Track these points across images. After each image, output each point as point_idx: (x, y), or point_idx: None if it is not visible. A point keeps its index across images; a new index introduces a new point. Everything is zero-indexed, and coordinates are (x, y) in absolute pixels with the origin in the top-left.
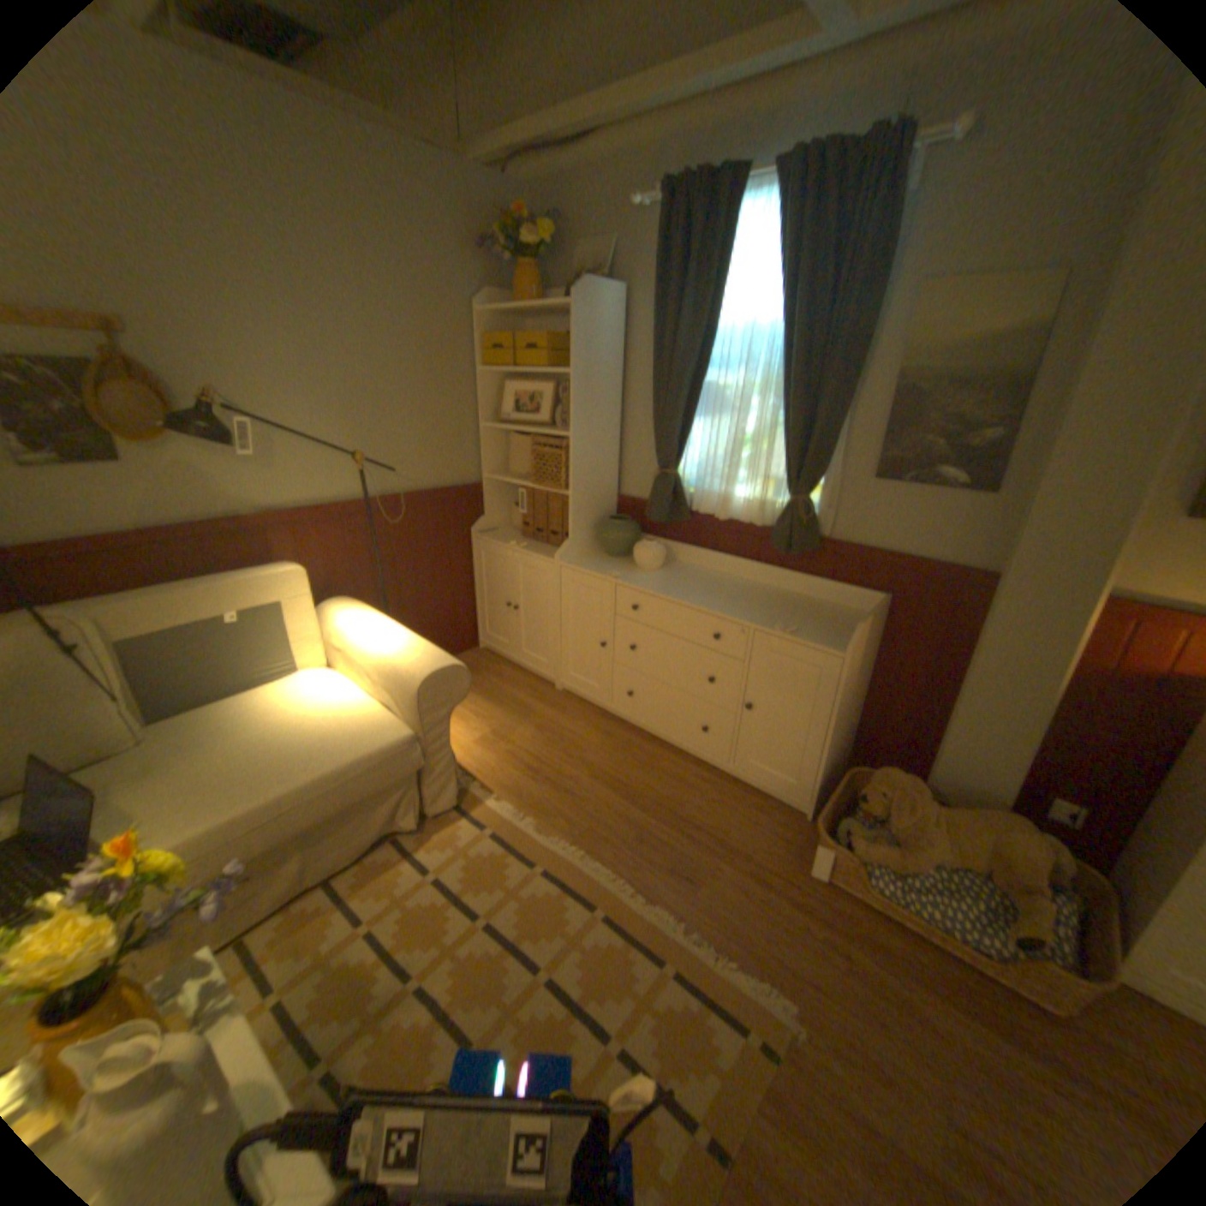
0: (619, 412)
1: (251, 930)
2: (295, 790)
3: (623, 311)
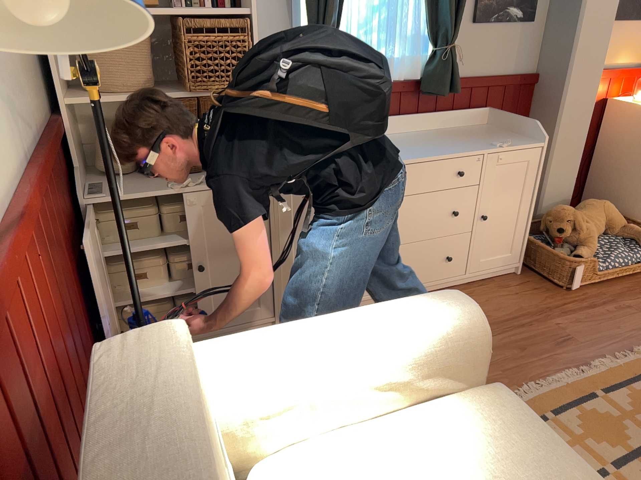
0: None
1: None
2: None
3: None
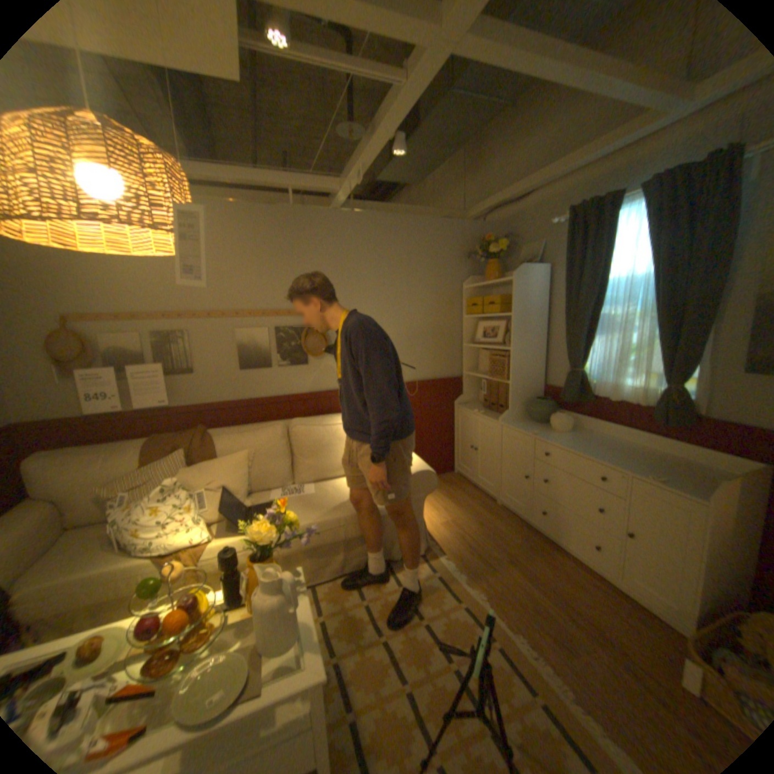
0: (544, 335)
1: (319, 586)
2: (346, 518)
3: (547, 278)
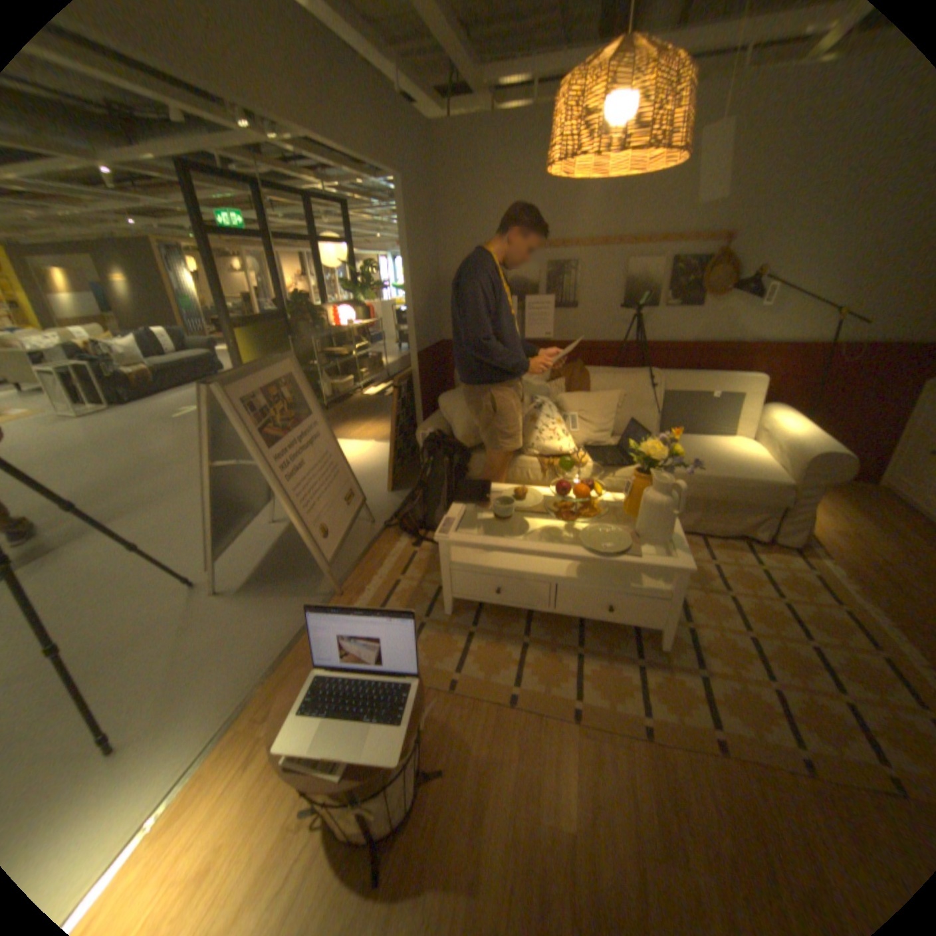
0: None
1: None
2: (717, 477)
3: None
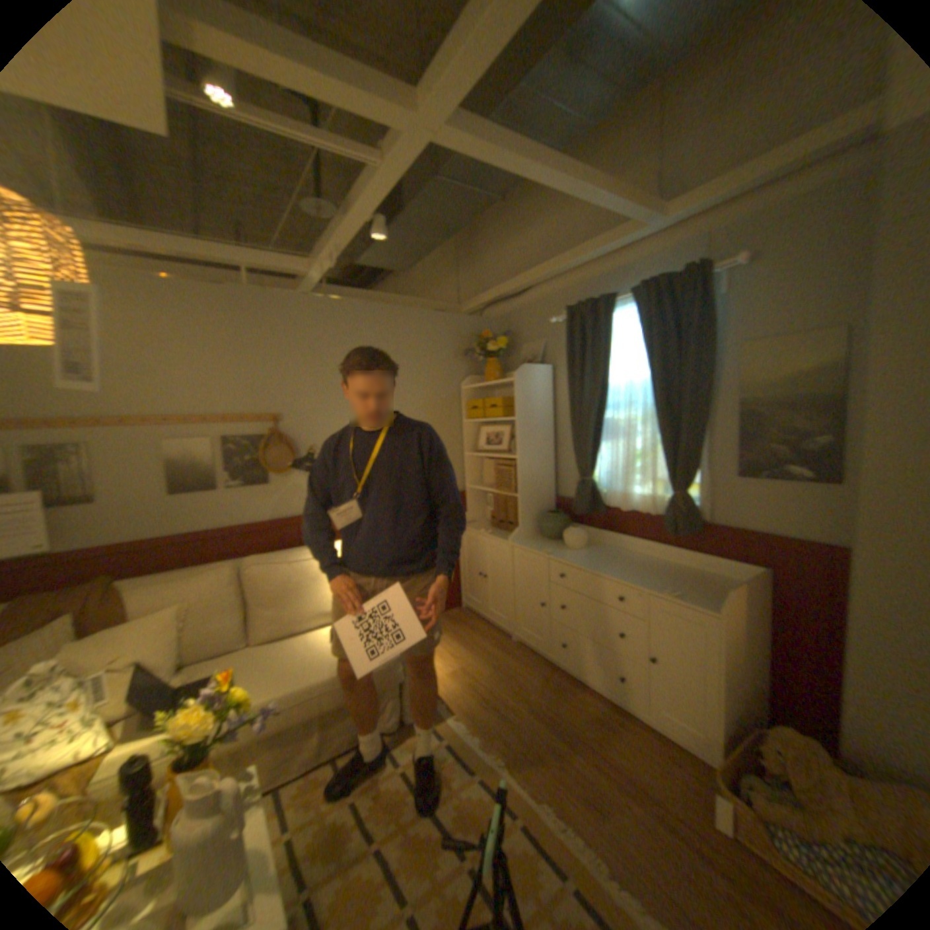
0: (552, 441)
1: (285, 787)
2: (322, 684)
3: (550, 380)
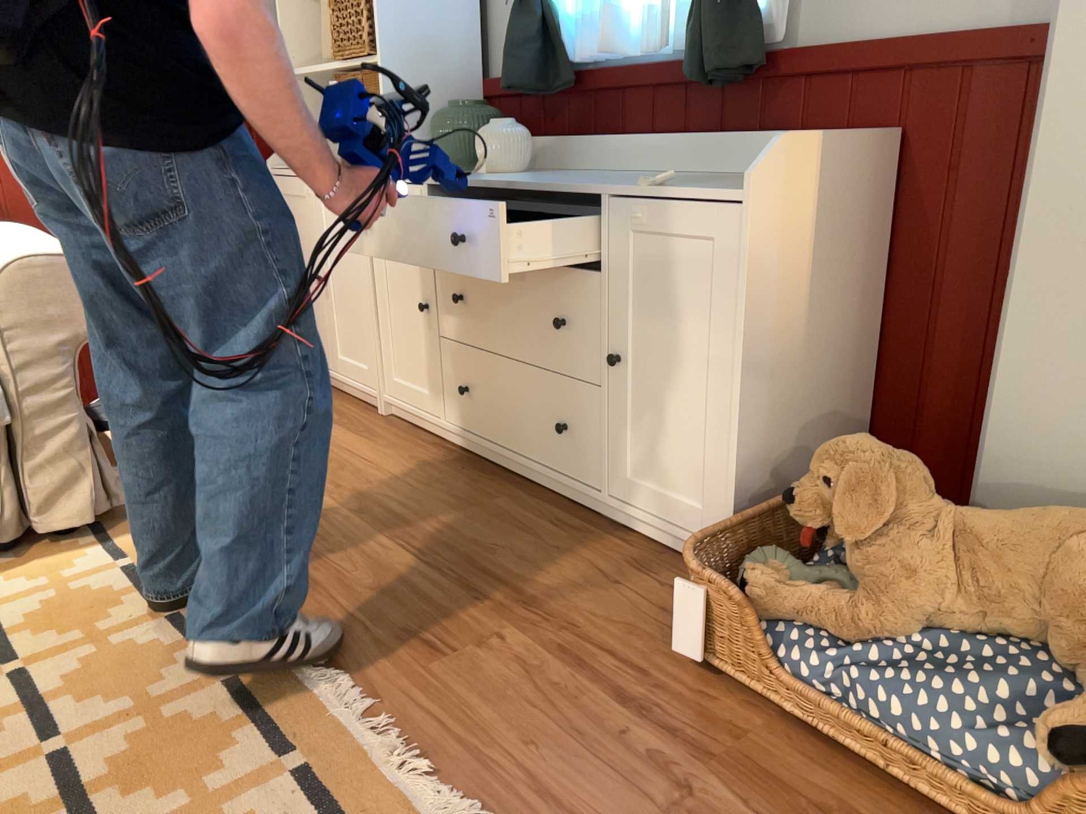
0: None
1: None
2: None
3: None
